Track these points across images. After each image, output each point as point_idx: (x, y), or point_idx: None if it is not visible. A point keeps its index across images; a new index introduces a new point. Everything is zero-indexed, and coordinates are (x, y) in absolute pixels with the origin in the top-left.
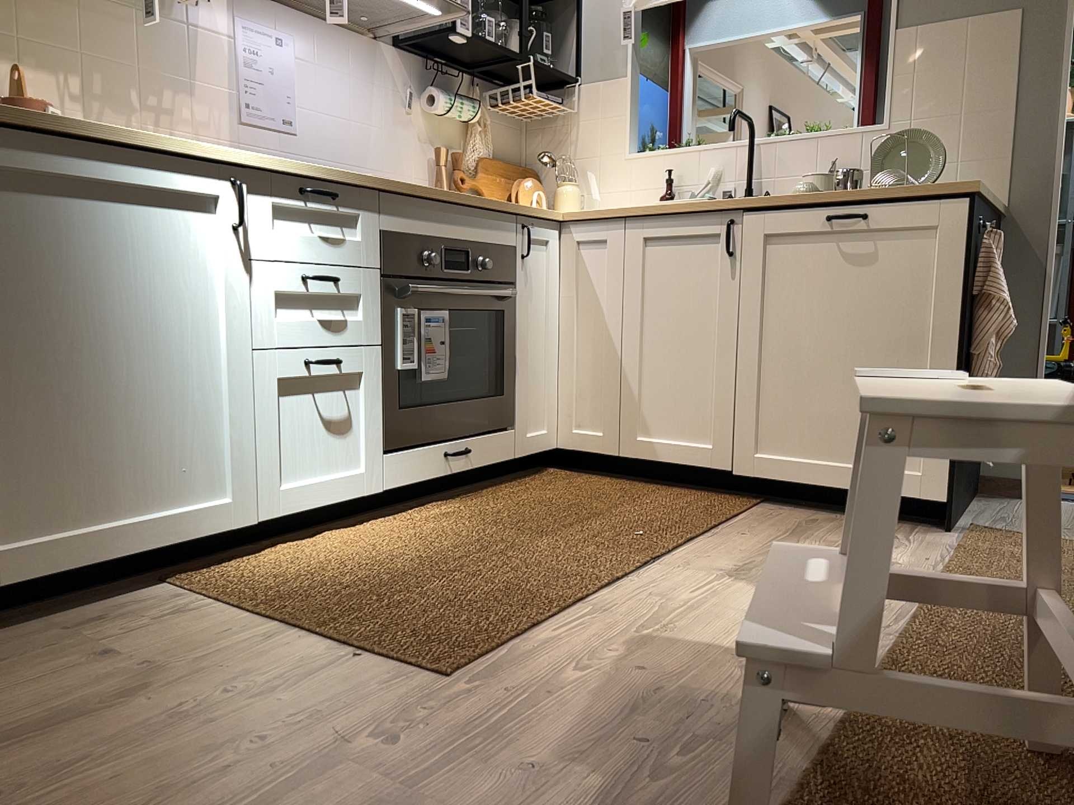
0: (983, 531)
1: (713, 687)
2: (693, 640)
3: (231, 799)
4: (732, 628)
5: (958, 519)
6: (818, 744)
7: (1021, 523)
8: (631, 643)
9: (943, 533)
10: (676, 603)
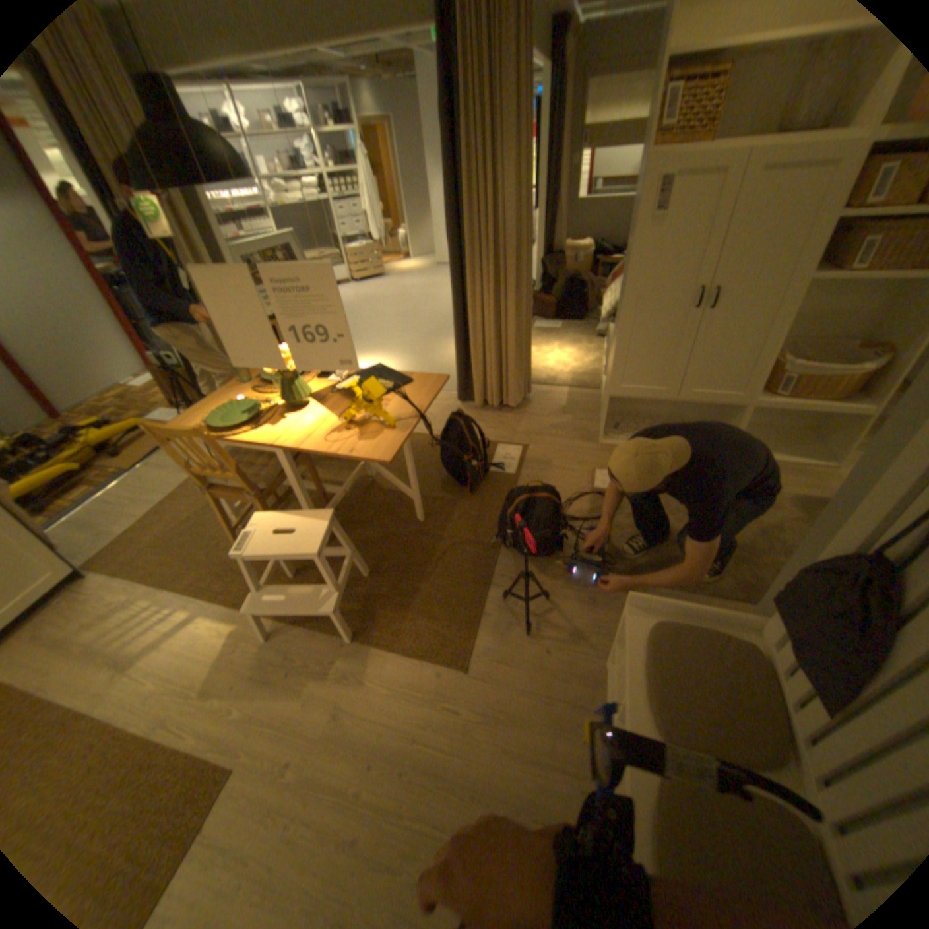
0: (95, 563)
1: (246, 659)
2: (202, 674)
3: (321, 807)
4: (192, 660)
5: (81, 569)
6: (284, 626)
7: (85, 548)
8: (201, 699)
9: (90, 579)
10: (157, 689)
